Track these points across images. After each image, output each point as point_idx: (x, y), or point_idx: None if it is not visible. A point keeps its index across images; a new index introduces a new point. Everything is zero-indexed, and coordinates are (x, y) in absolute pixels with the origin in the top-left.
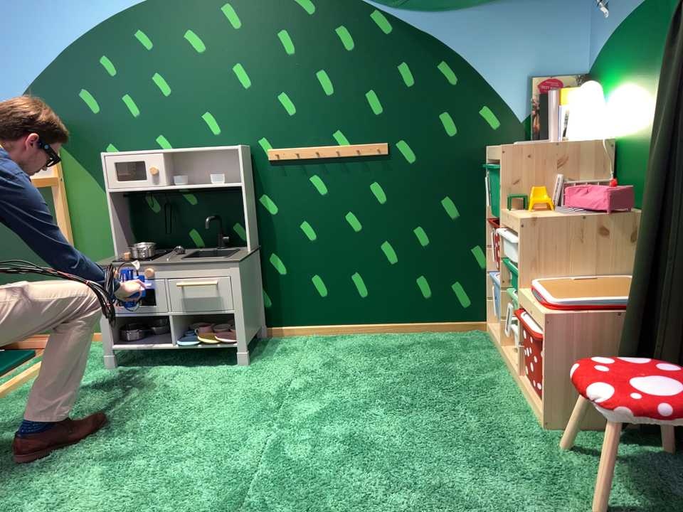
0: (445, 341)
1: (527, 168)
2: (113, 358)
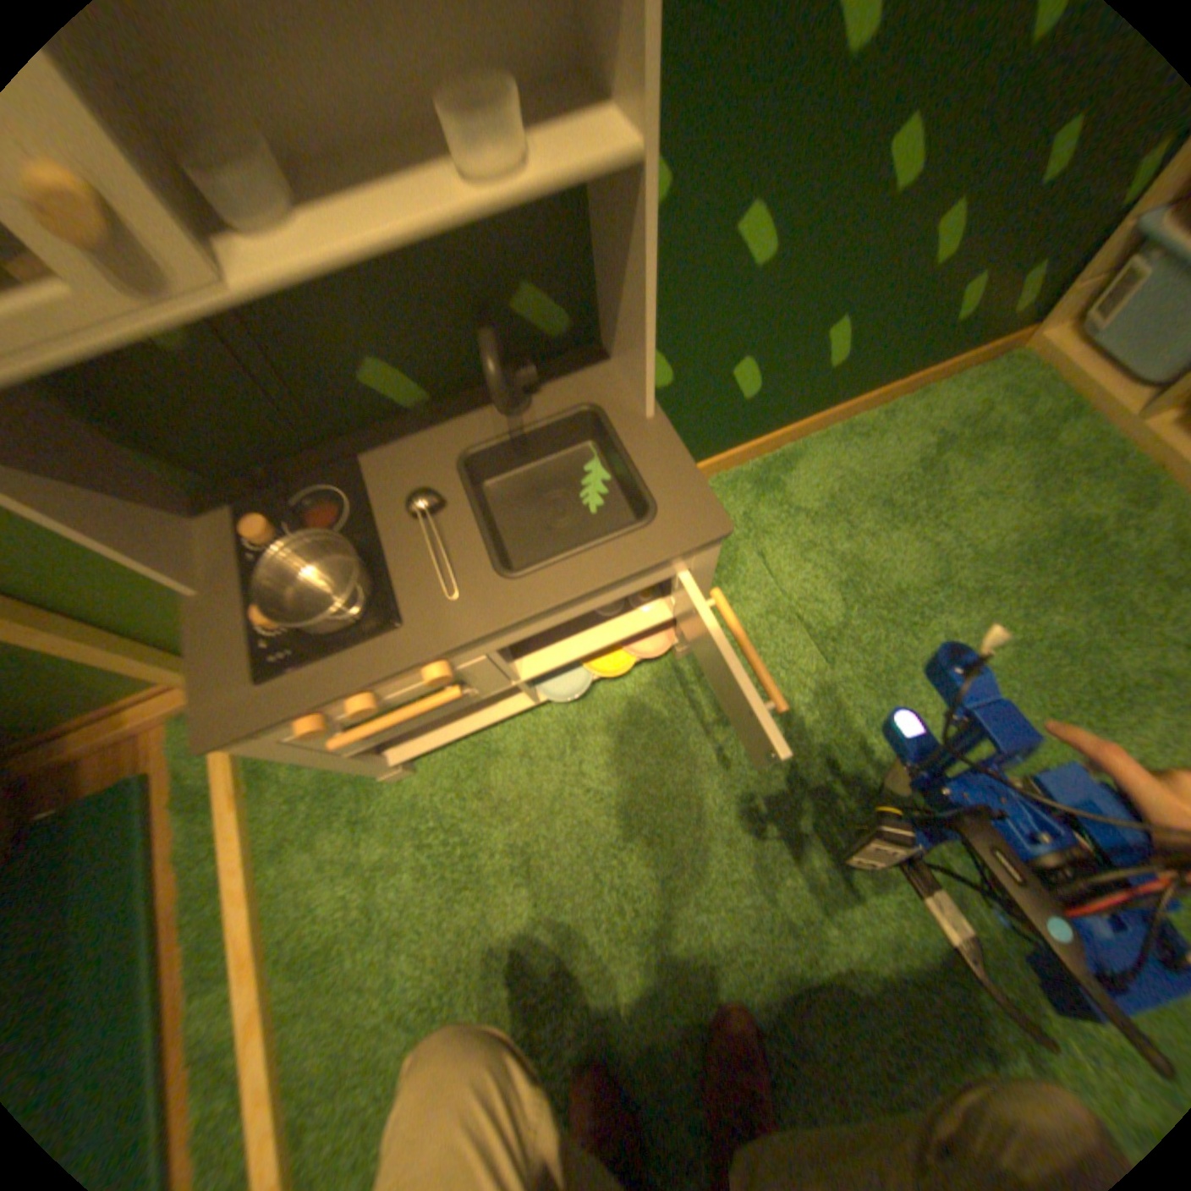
0: (983, 411)
1: None
2: (403, 767)
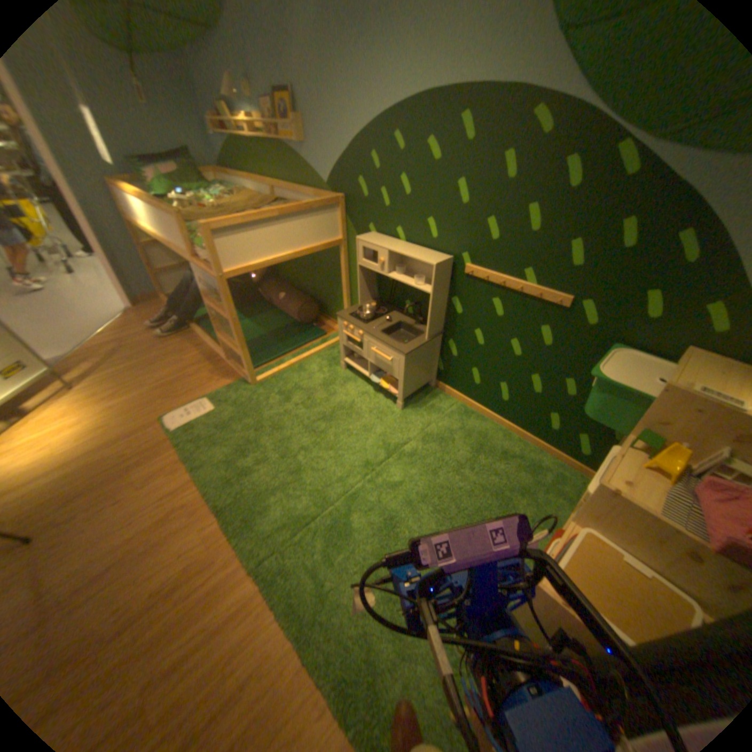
0: (544, 470)
1: (688, 423)
2: (344, 366)
